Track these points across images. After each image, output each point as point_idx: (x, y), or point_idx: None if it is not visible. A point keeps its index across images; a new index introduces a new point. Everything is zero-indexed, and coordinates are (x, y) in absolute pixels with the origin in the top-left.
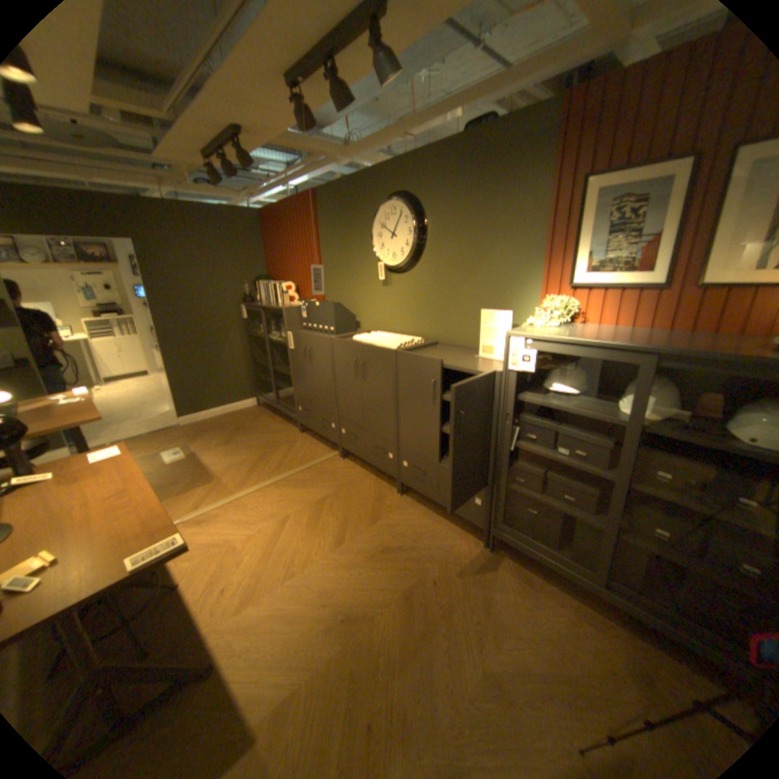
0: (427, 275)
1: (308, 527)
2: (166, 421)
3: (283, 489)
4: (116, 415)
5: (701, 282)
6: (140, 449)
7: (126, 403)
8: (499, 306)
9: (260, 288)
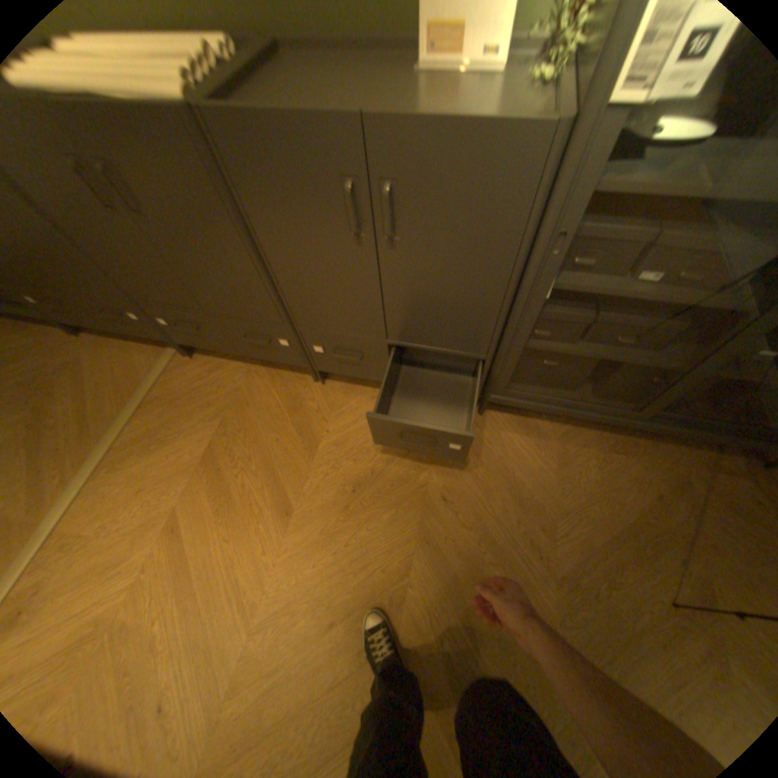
0: None
1: (219, 513)
2: None
3: (127, 468)
4: None
5: None
6: None
7: None
8: None
9: None
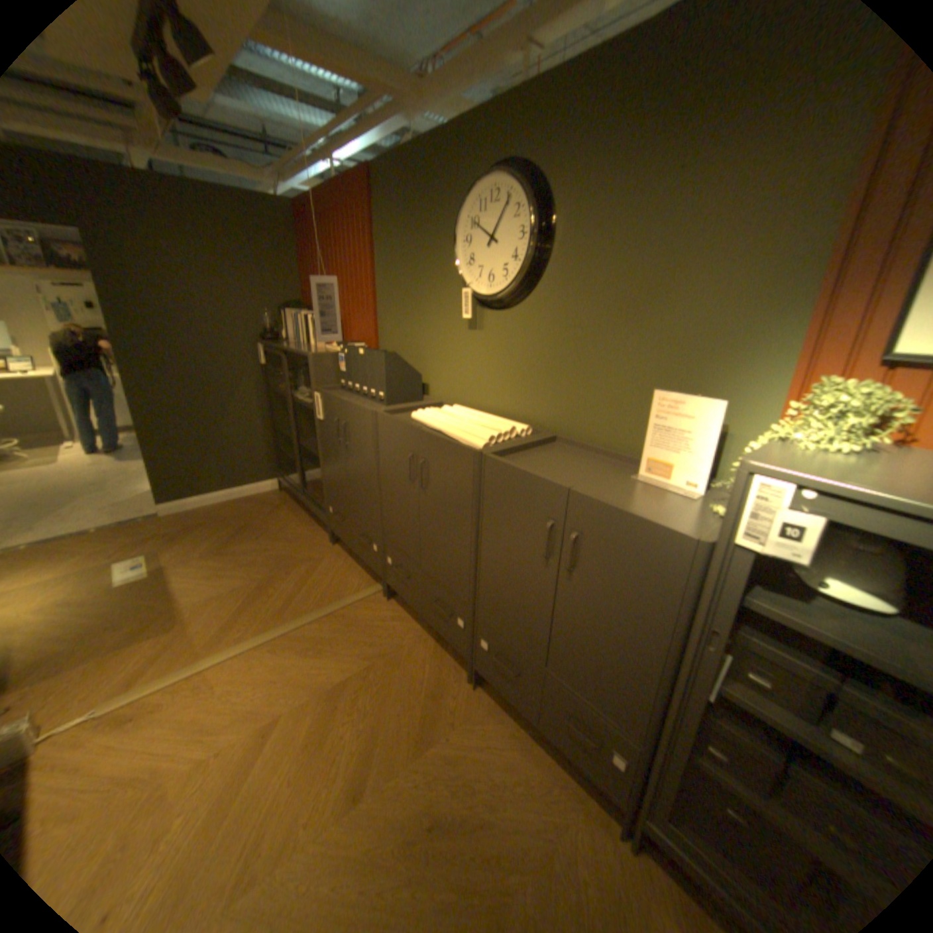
0: (548, 315)
1: (305, 749)
2: (142, 506)
3: (281, 656)
4: (78, 489)
5: None
6: (87, 554)
7: (99, 472)
8: (688, 384)
9: (287, 319)
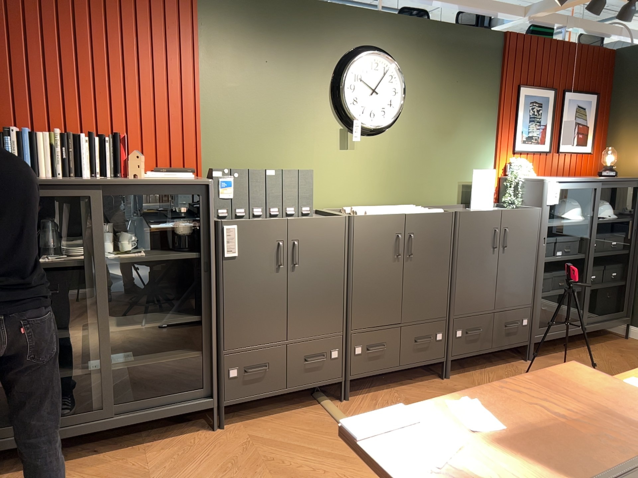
0: (403, 139)
1: None
2: None
3: None
4: None
5: (559, 151)
6: None
7: None
8: (467, 167)
9: None
